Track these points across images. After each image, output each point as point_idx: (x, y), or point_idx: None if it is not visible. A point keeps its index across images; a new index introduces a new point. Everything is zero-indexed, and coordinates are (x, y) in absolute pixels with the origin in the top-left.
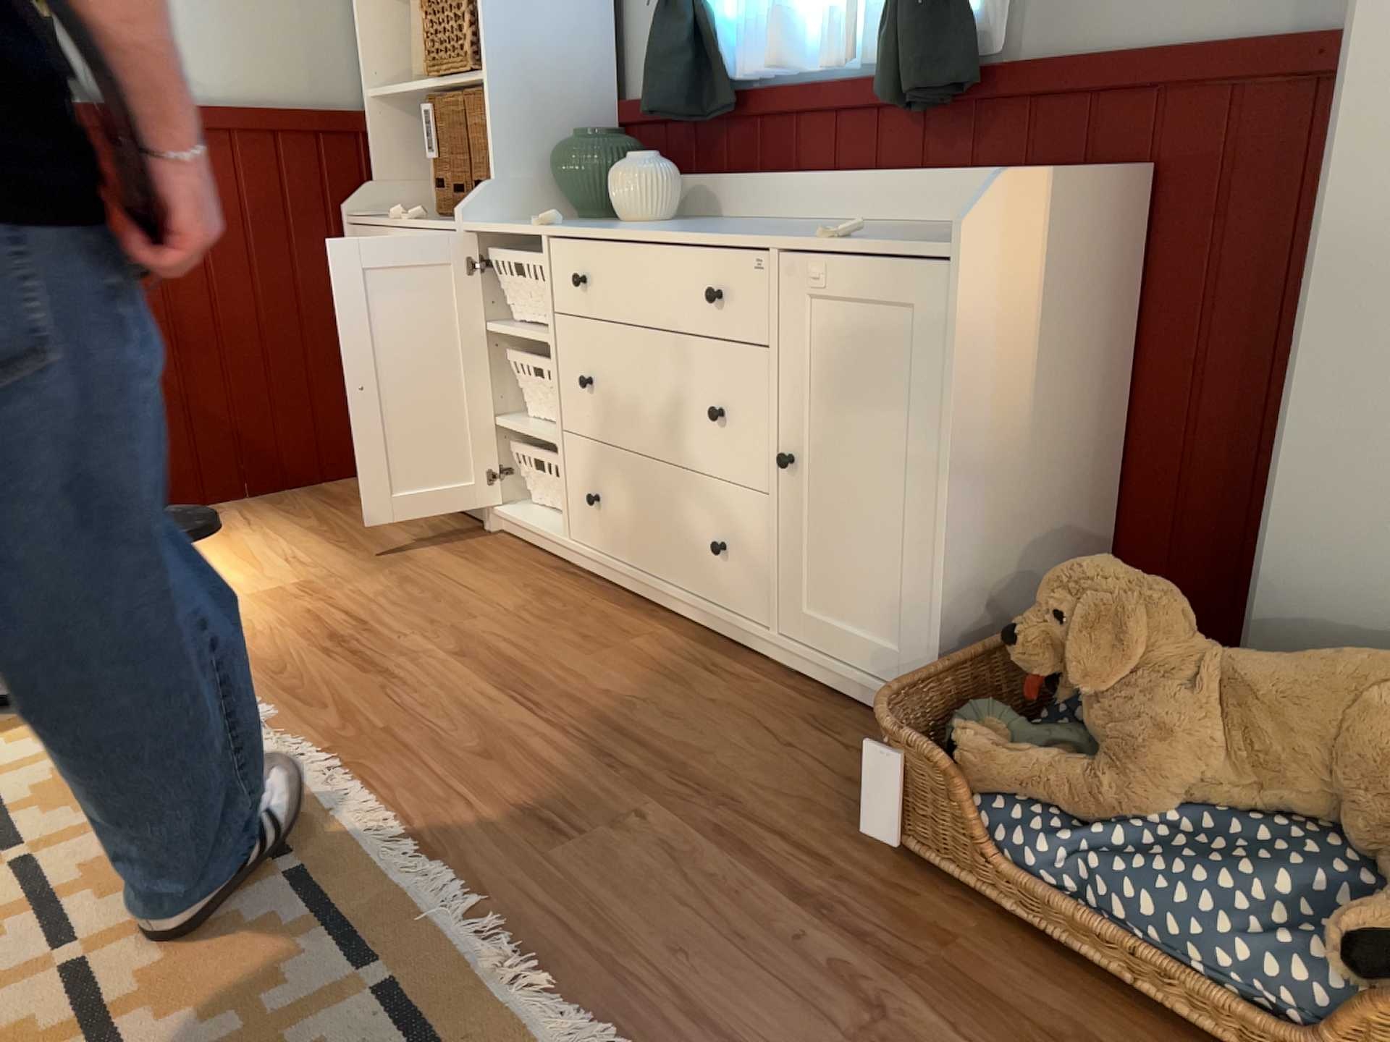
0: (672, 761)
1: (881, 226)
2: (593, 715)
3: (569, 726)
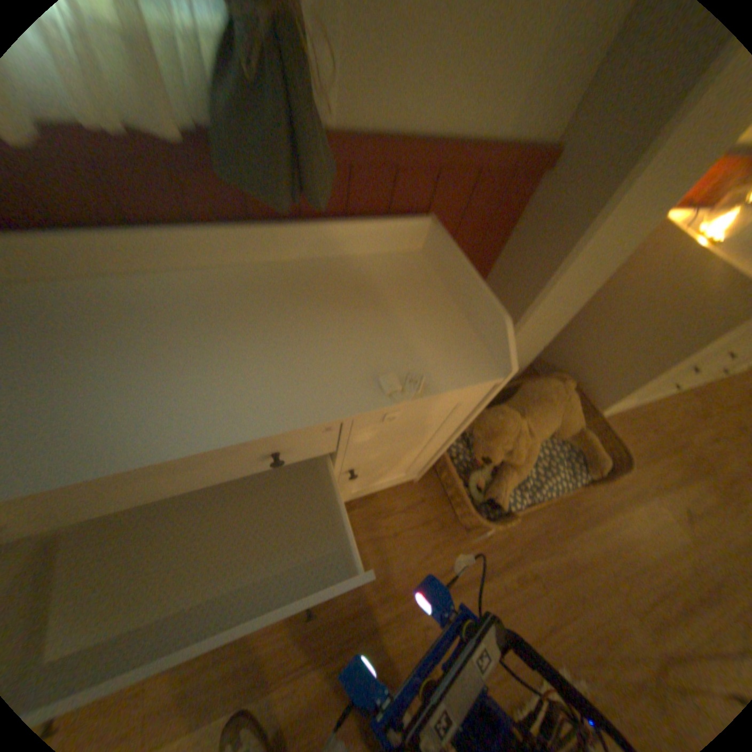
0: (389, 594)
1: (253, 276)
2: (330, 624)
3: (336, 644)
